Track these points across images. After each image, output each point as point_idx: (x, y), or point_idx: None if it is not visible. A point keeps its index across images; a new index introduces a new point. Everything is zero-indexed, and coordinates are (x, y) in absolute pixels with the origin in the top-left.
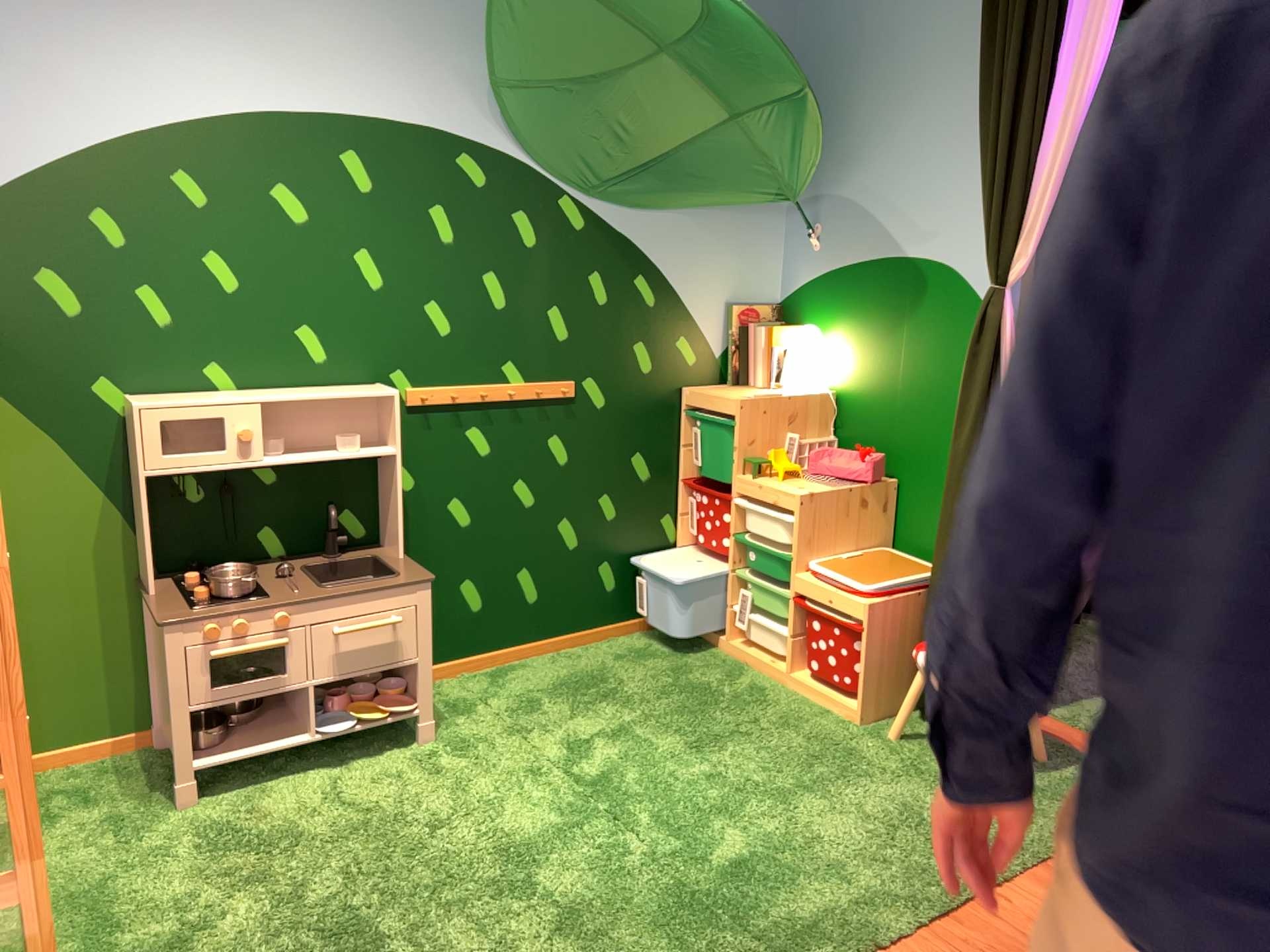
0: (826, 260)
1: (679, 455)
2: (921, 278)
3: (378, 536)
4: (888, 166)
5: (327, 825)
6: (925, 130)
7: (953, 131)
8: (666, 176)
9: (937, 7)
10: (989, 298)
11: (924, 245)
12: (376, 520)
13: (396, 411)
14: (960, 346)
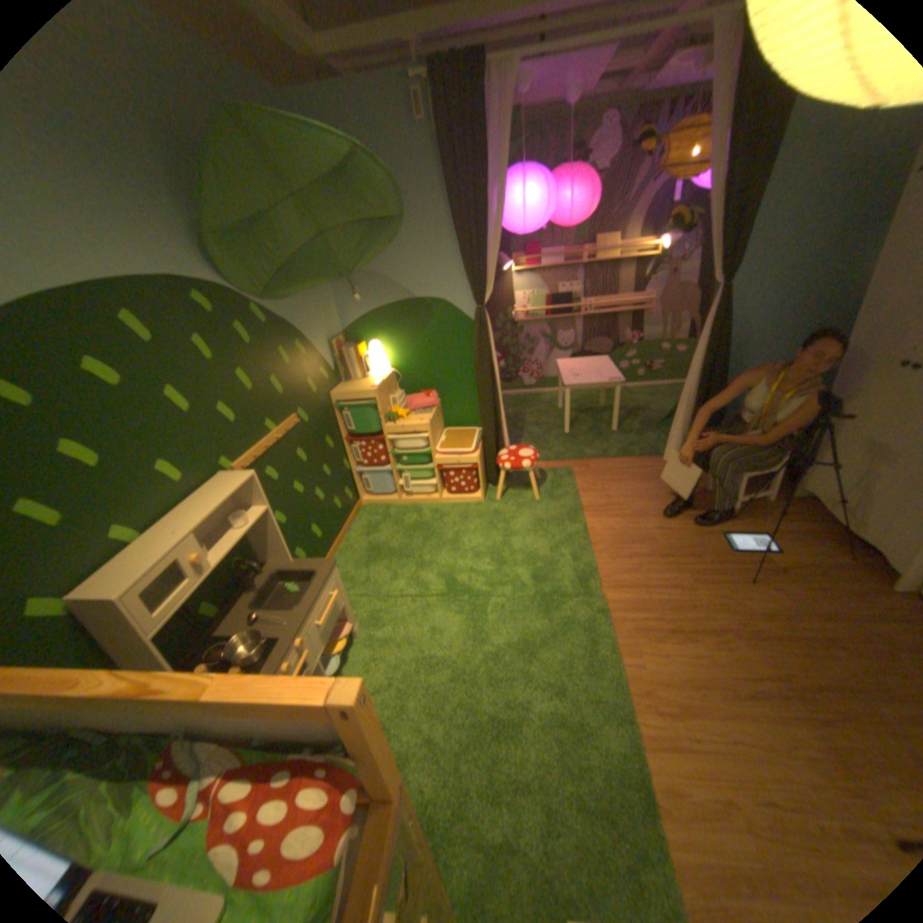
0: (365, 306)
1: (338, 428)
2: (427, 308)
3: (253, 560)
4: (392, 253)
5: (383, 709)
6: (411, 232)
7: (427, 233)
8: (289, 277)
9: (400, 163)
10: (478, 313)
11: (425, 292)
12: (250, 552)
13: (256, 484)
14: (456, 336)
